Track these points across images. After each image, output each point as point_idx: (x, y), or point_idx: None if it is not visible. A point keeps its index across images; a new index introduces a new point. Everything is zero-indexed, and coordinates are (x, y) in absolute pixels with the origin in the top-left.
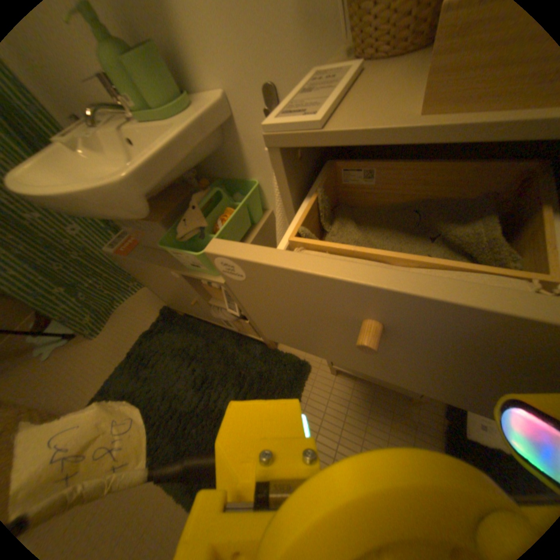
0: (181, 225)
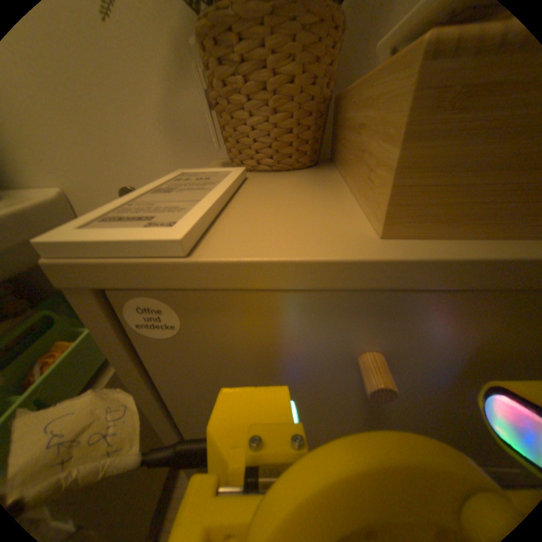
0: None
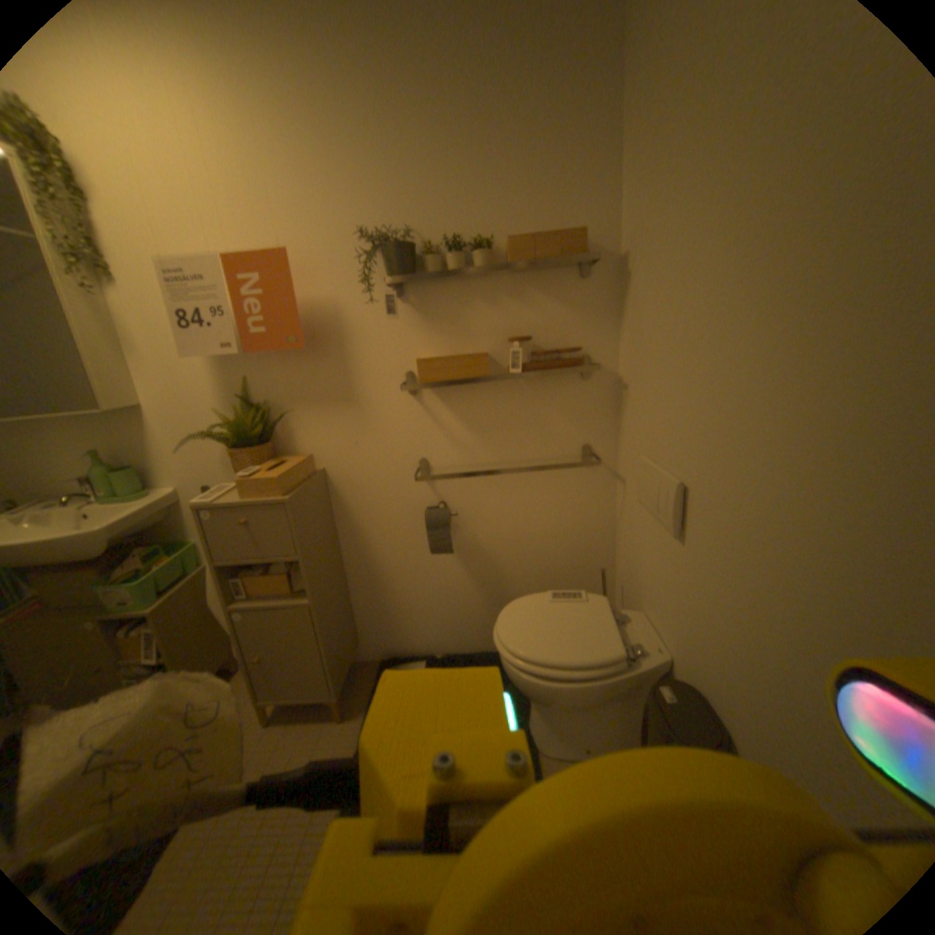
0: (114, 572)
